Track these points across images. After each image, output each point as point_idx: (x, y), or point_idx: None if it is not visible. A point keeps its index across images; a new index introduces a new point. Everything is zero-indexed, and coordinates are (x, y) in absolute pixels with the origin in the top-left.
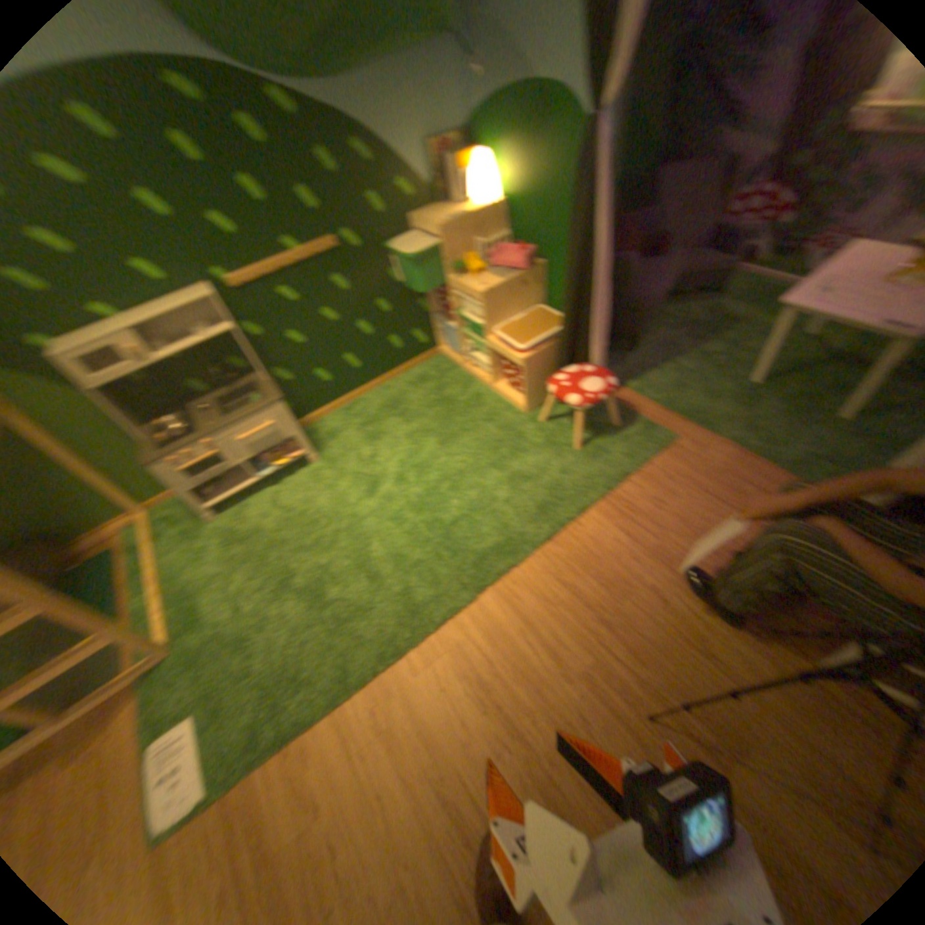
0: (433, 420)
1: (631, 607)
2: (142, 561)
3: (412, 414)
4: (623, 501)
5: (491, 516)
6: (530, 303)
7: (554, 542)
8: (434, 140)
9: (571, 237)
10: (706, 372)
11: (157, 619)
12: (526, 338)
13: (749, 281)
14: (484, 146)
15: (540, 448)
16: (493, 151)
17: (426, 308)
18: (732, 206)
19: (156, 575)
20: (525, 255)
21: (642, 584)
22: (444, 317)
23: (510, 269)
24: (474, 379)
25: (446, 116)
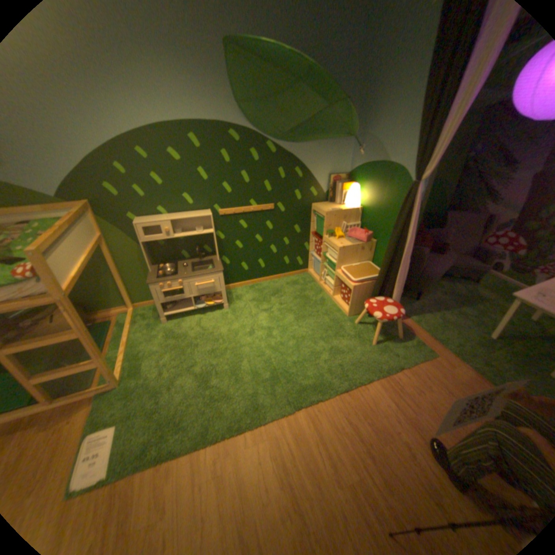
0: (296, 306)
1: (391, 452)
2: (125, 332)
3: (285, 299)
4: (398, 384)
5: (316, 368)
6: (365, 259)
7: (350, 395)
8: (335, 176)
9: (394, 233)
10: (463, 324)
11: (121, 365)
12: (359, 276)
13: (496, 281)
14: (358, 183)
15: (353, 338)
16: (362, 186)
17: (308, 248)
18: (490, 239)
19: (129, 342)
20: (368, 235)
21: (401, 440)
22: (317, 255)
23: (358, 240)
24: (324, 291)
25: (343, 167)
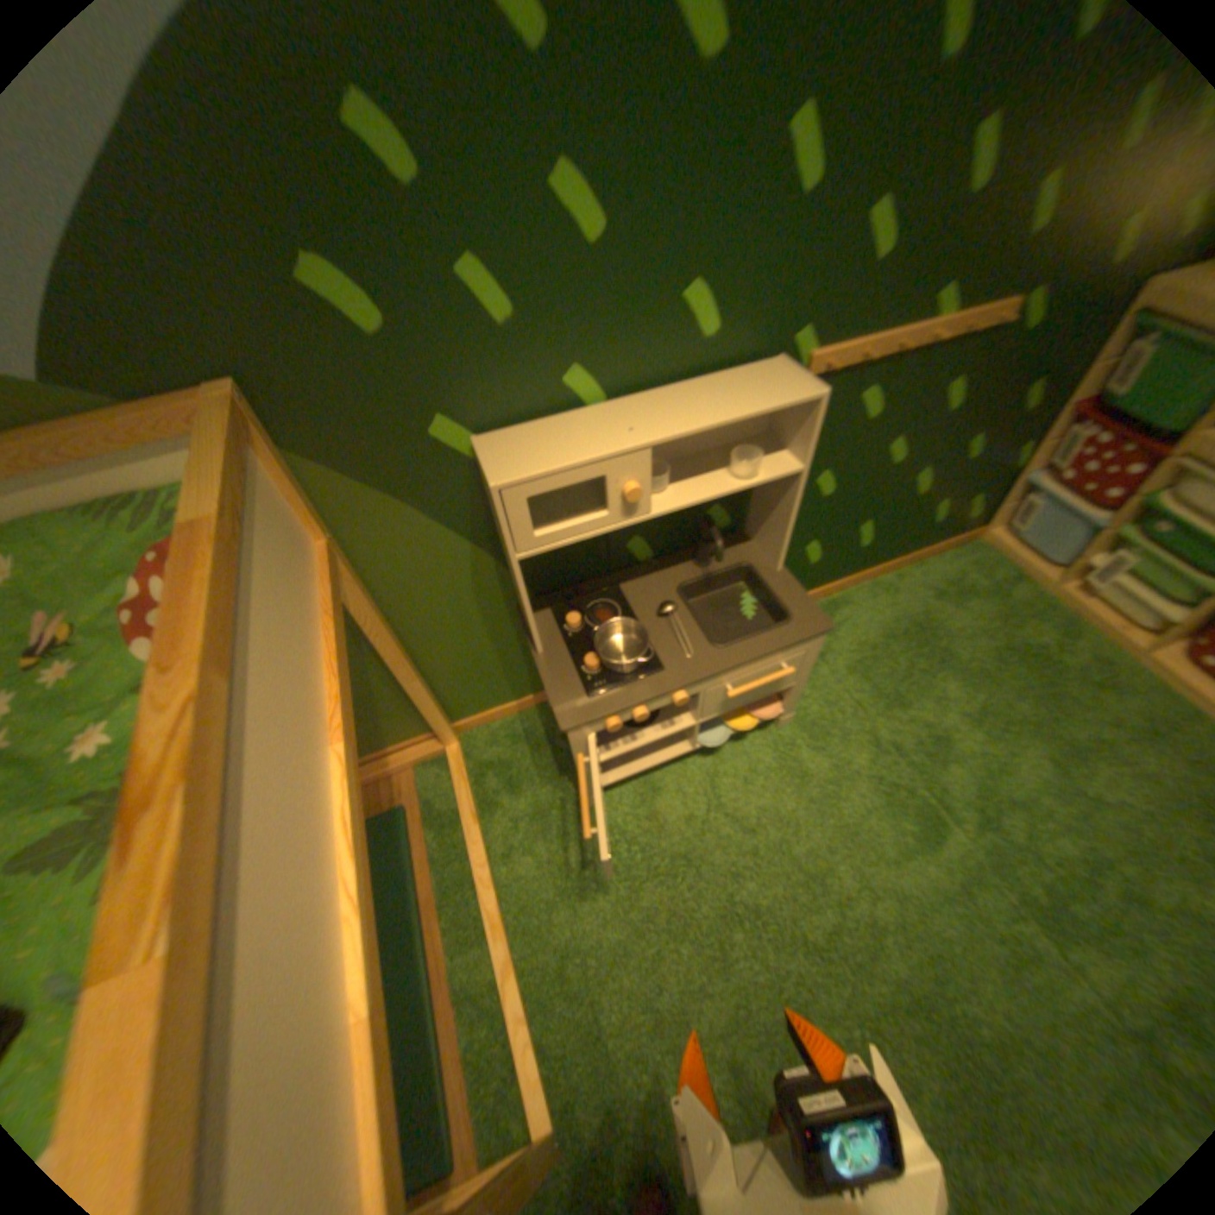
0: (1023, 697)
1: None
2: (479, 864)
3: (969, 668)
4: None
5: None
6: None
7: None
8: None
9: None
10: None
11: (528, 1038)
12: None
13: None
14: None
15: None
16: None
17: (1029, 463)
18: None
19: (505, 904)
20: None
21: None
22: (1087, 495)
23: None
24: (1088, 621)
25: None
